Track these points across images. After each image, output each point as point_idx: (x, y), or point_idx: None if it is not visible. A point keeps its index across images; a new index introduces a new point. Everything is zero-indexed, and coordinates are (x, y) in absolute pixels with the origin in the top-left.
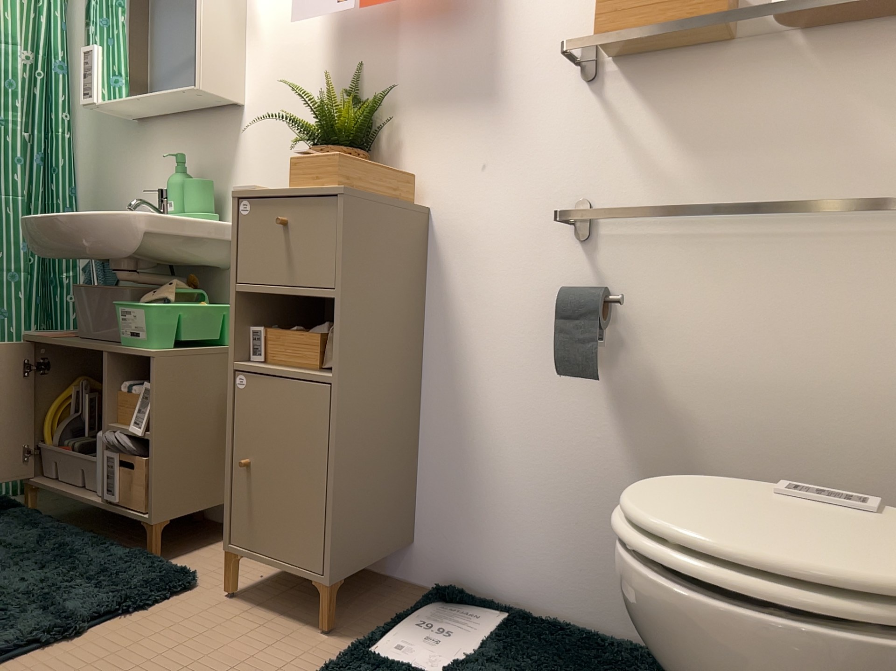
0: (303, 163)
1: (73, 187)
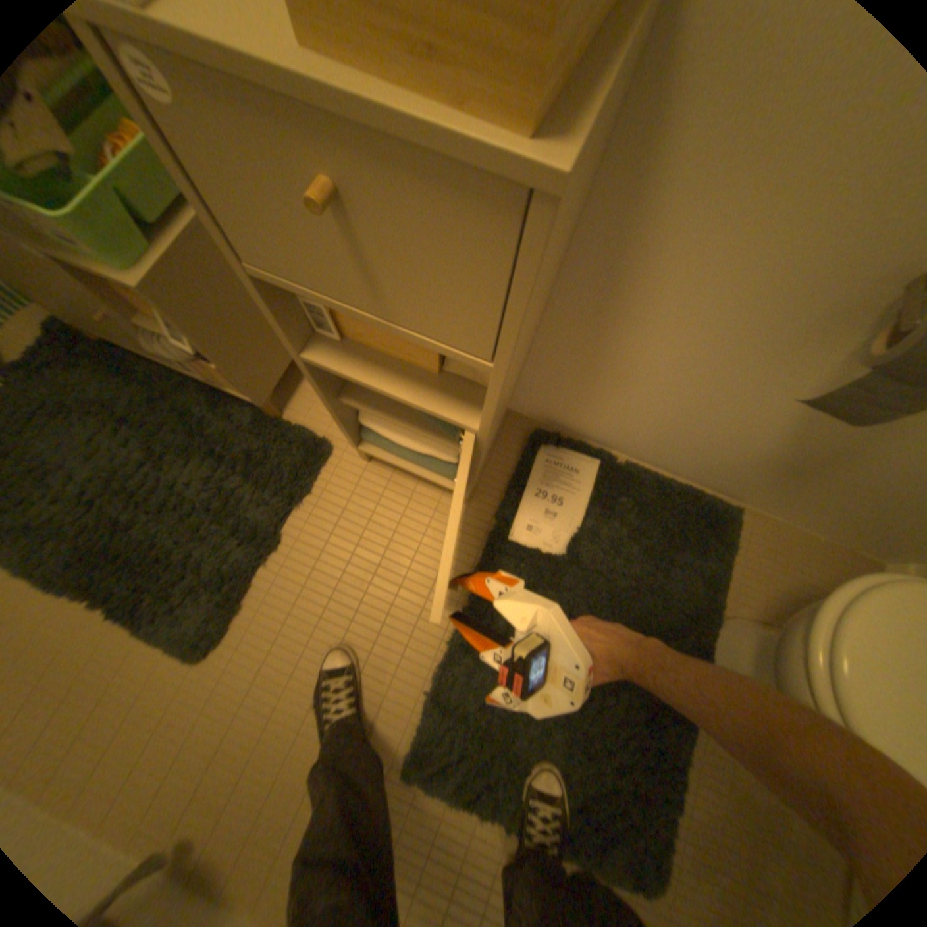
0: None
1: None
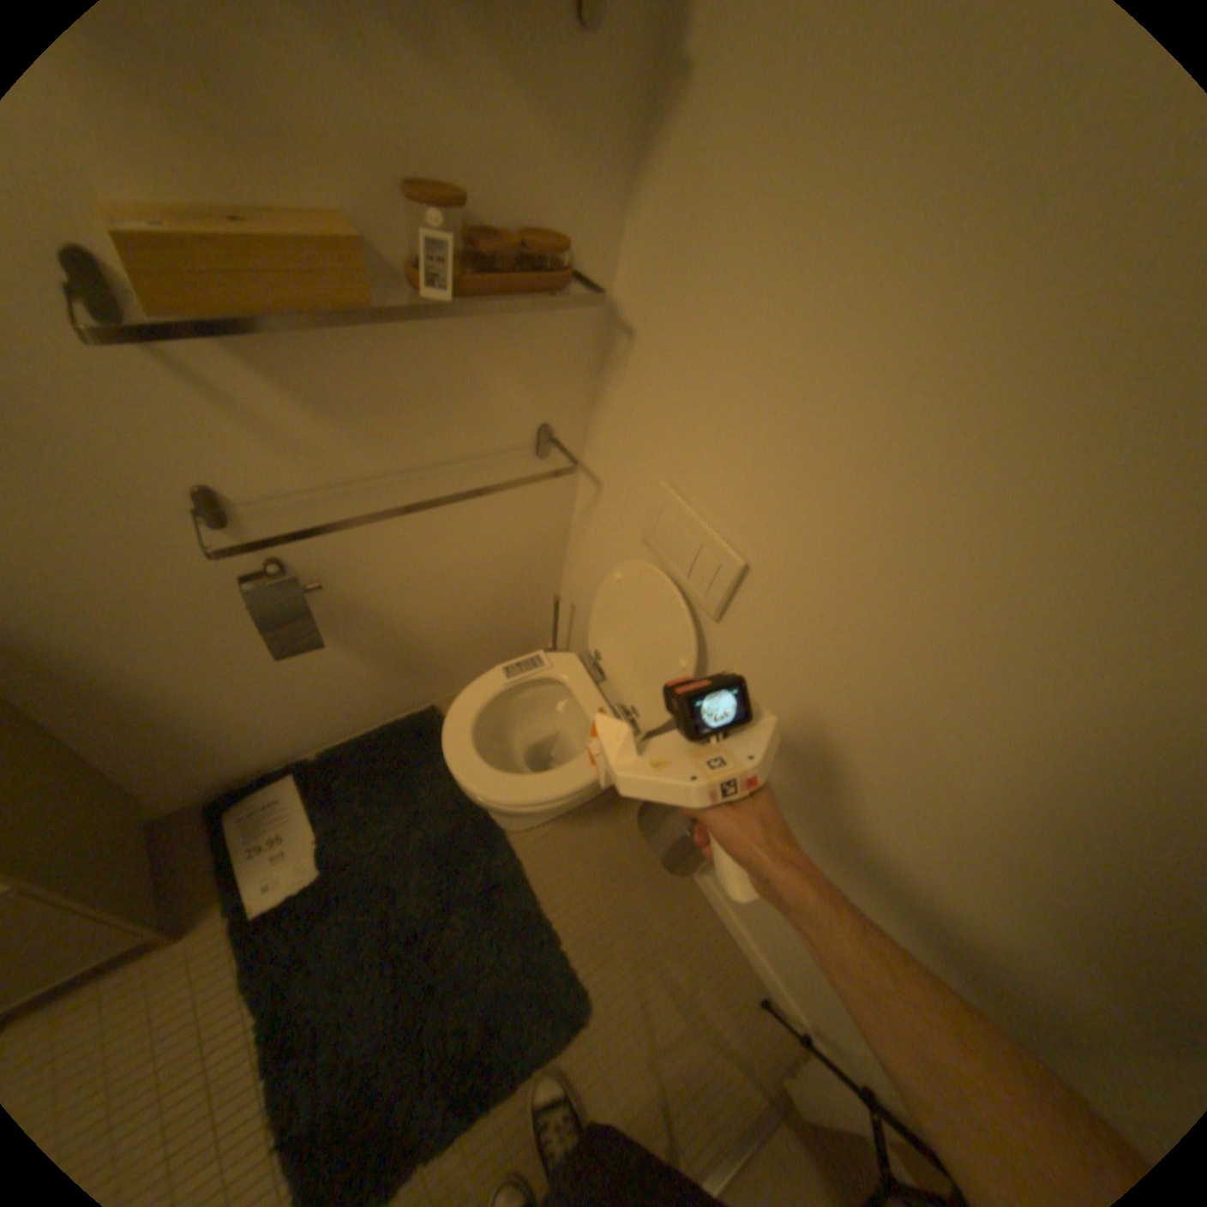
0: None
1: None
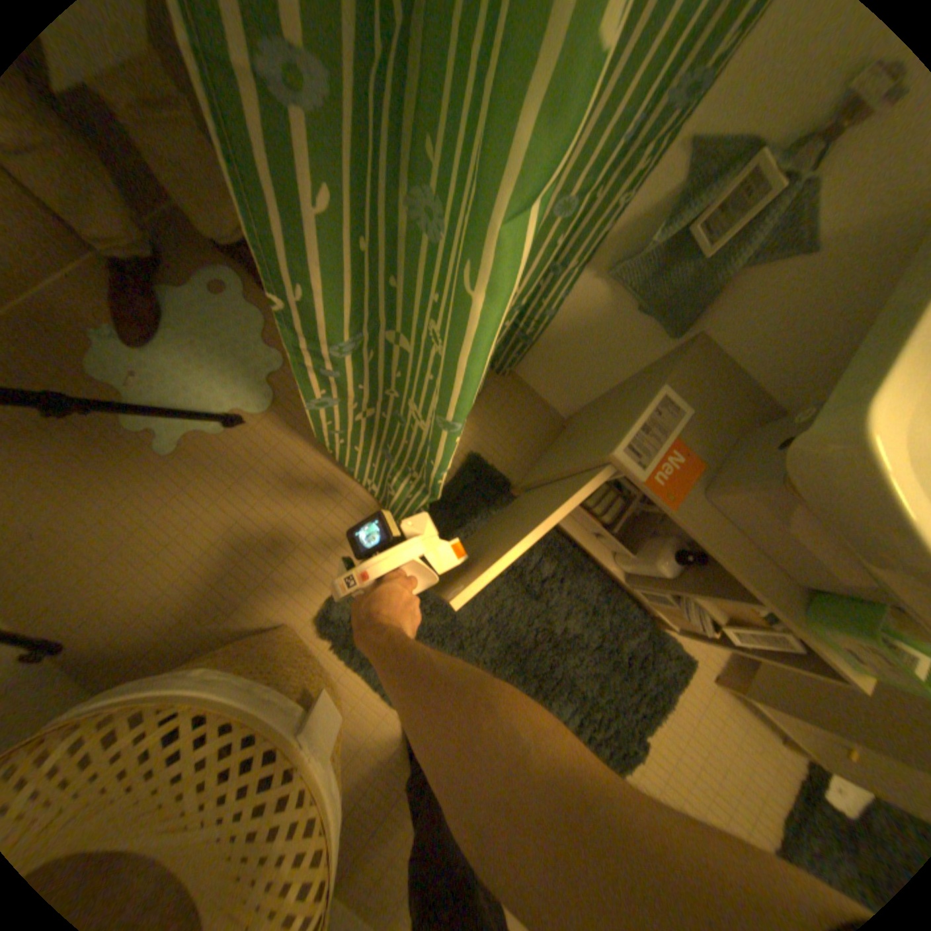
0: None
1: None
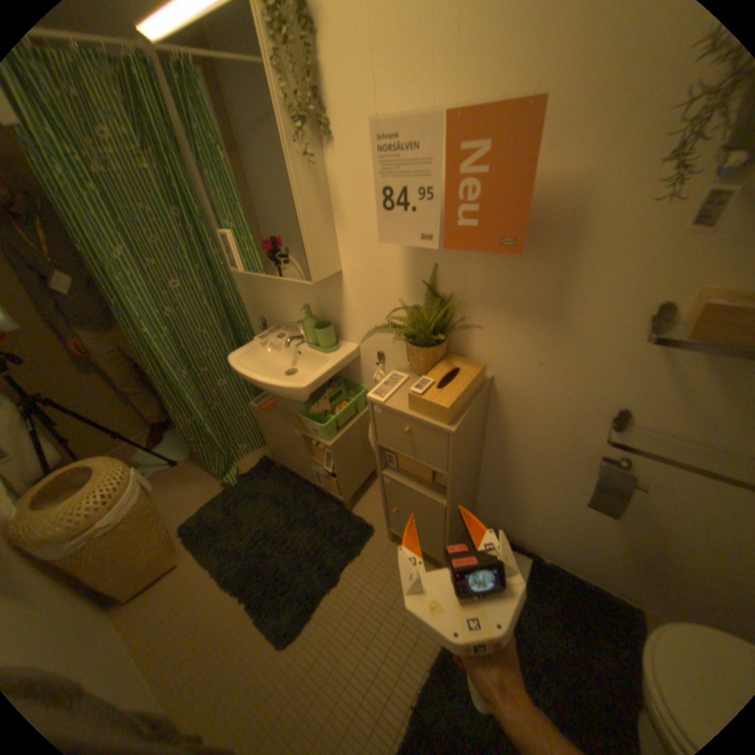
0: (419, 399)
1: (235, 292)
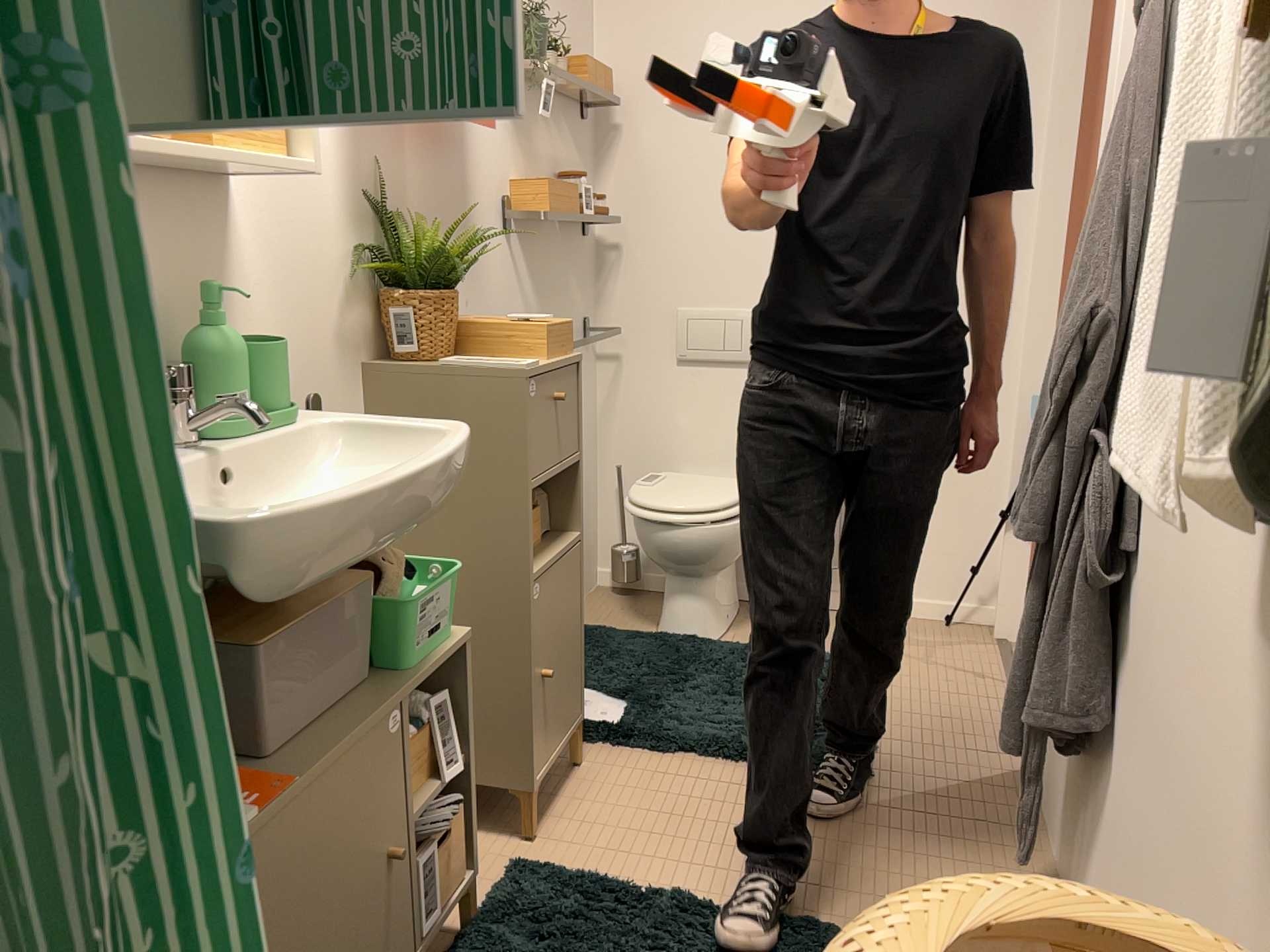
0: (555, 331)
1: None
